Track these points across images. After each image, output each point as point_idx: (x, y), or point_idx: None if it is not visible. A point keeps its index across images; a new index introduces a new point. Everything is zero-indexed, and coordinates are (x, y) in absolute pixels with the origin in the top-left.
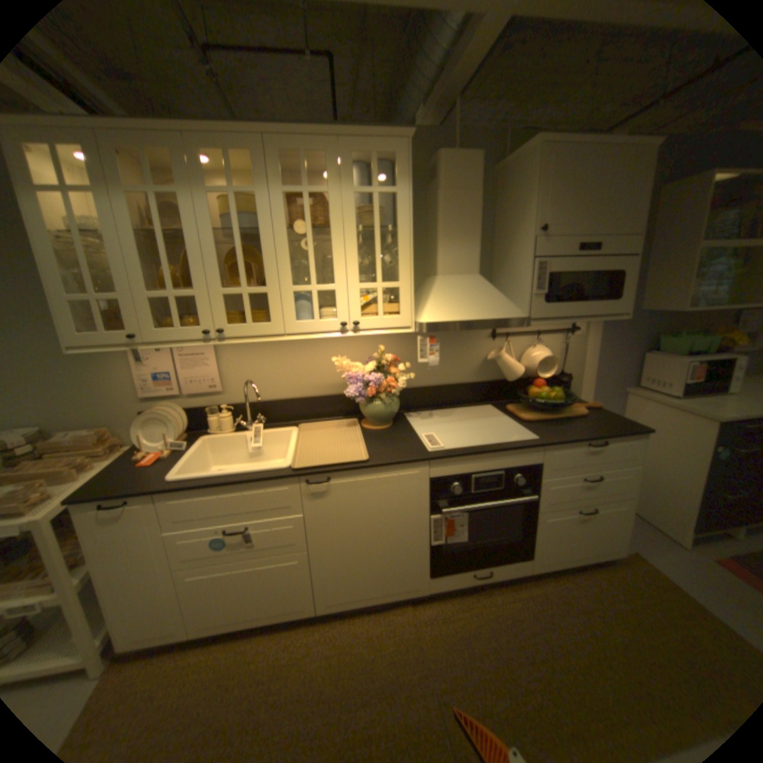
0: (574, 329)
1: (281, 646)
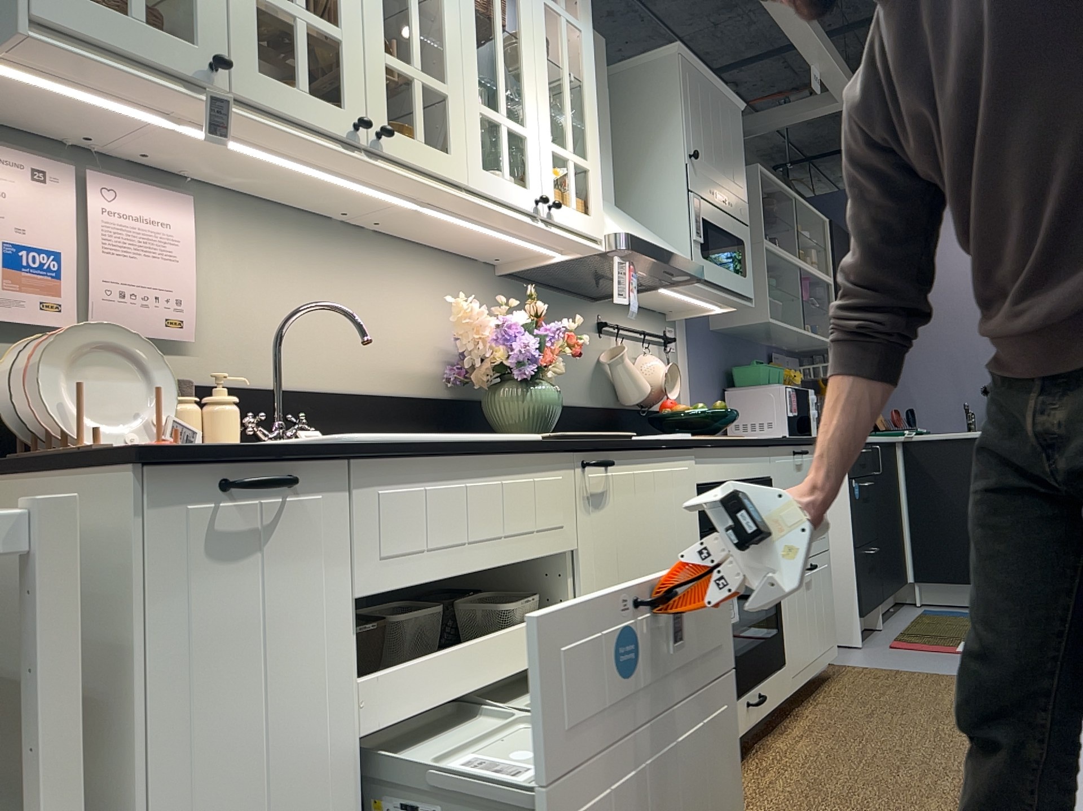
0: (674, 339)
1: None
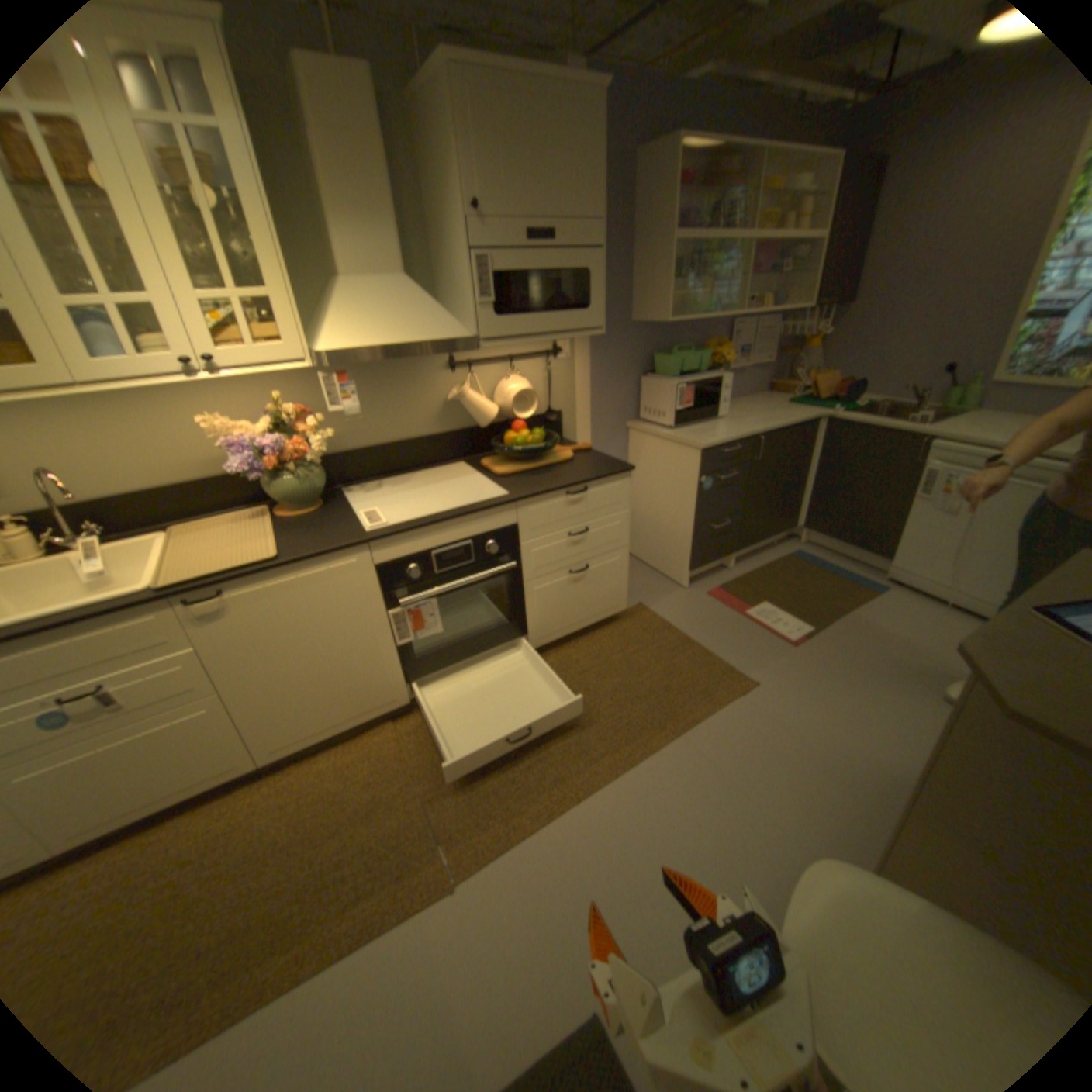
0: (554, 353)
1: (212, 816)
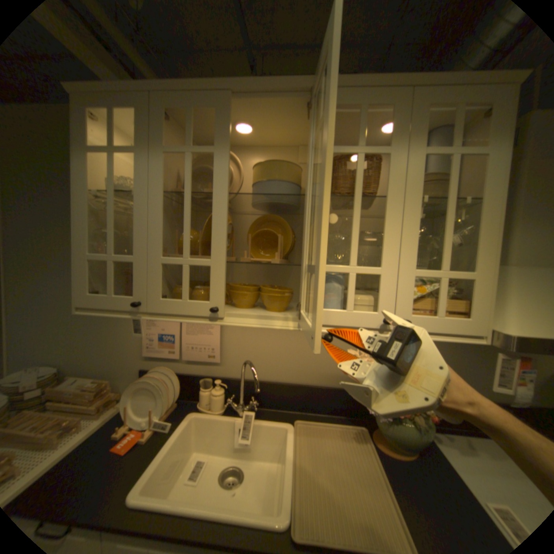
0: None
1: None
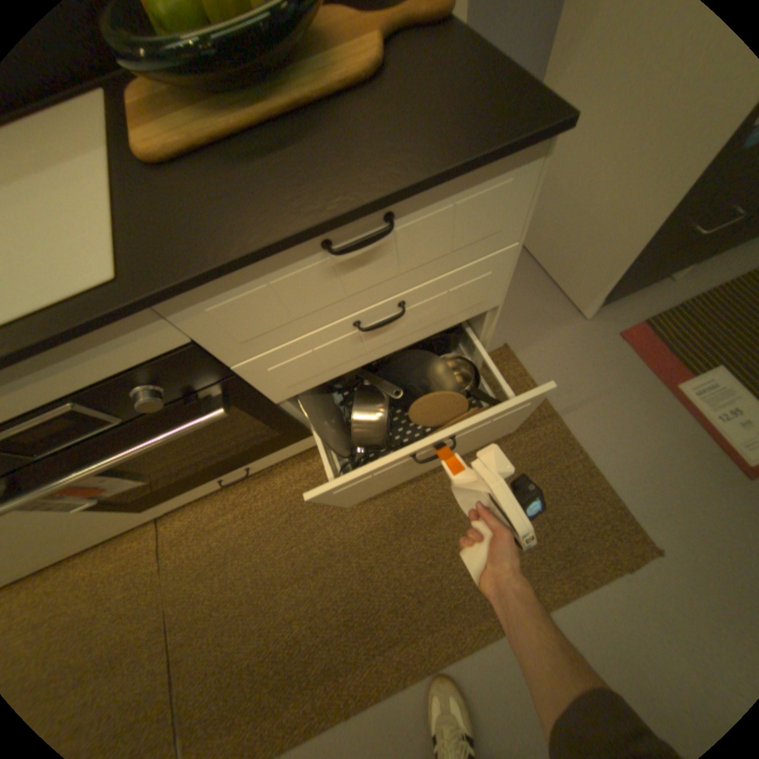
0: None
1: None
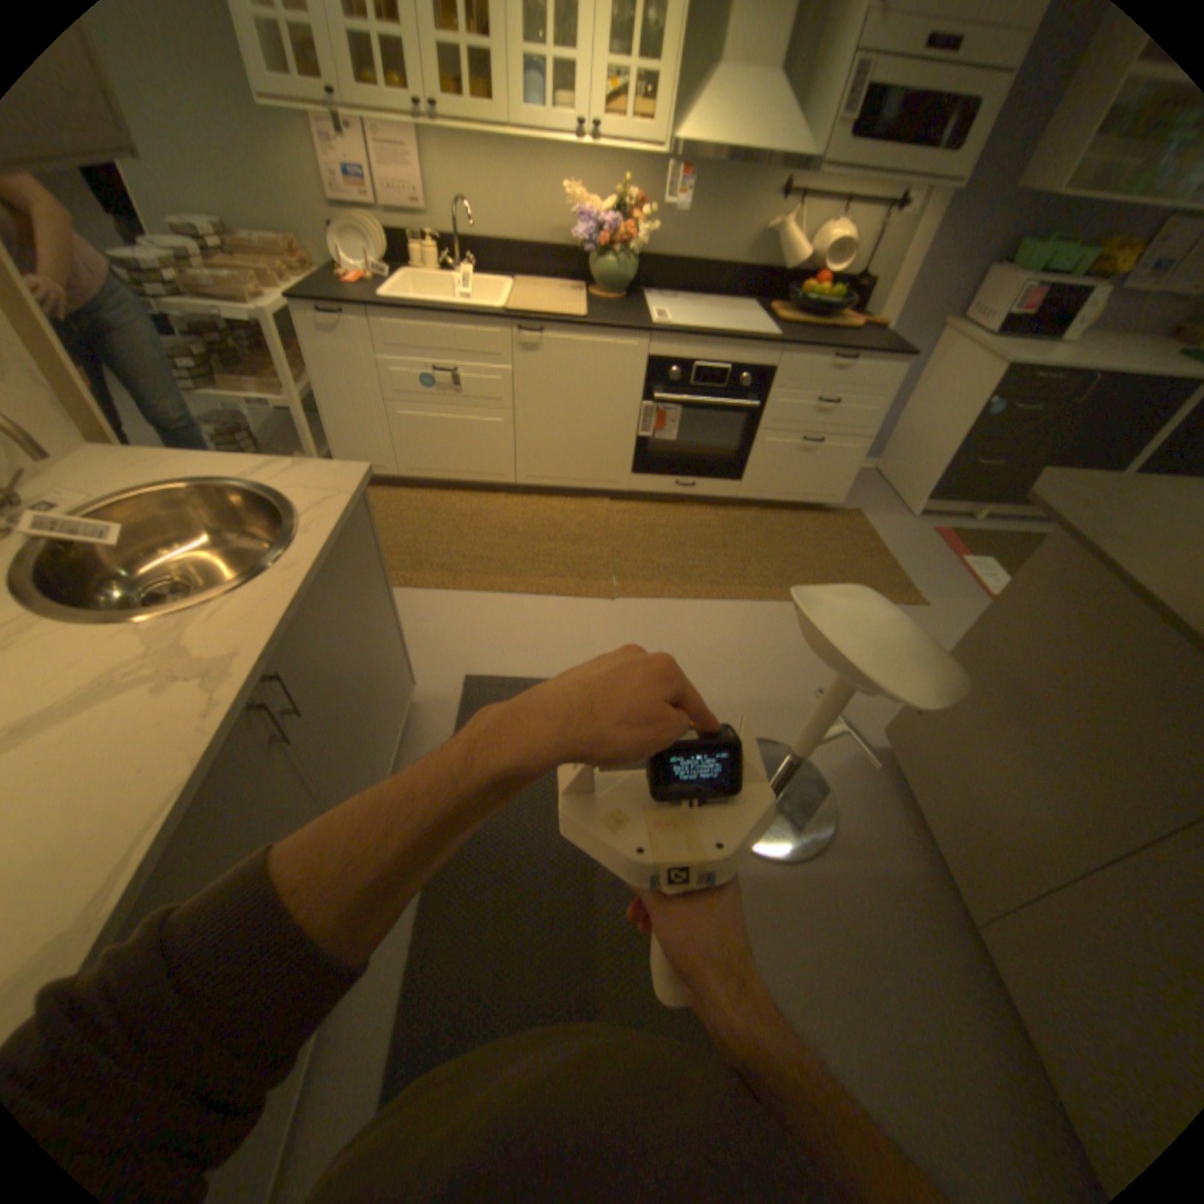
0: (902, 203)
1: (482, 501)
